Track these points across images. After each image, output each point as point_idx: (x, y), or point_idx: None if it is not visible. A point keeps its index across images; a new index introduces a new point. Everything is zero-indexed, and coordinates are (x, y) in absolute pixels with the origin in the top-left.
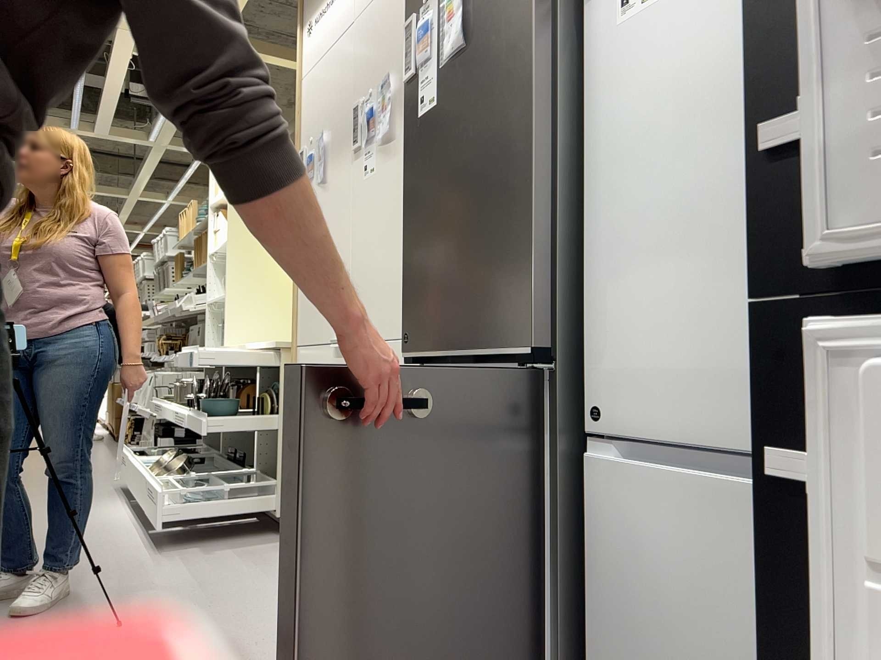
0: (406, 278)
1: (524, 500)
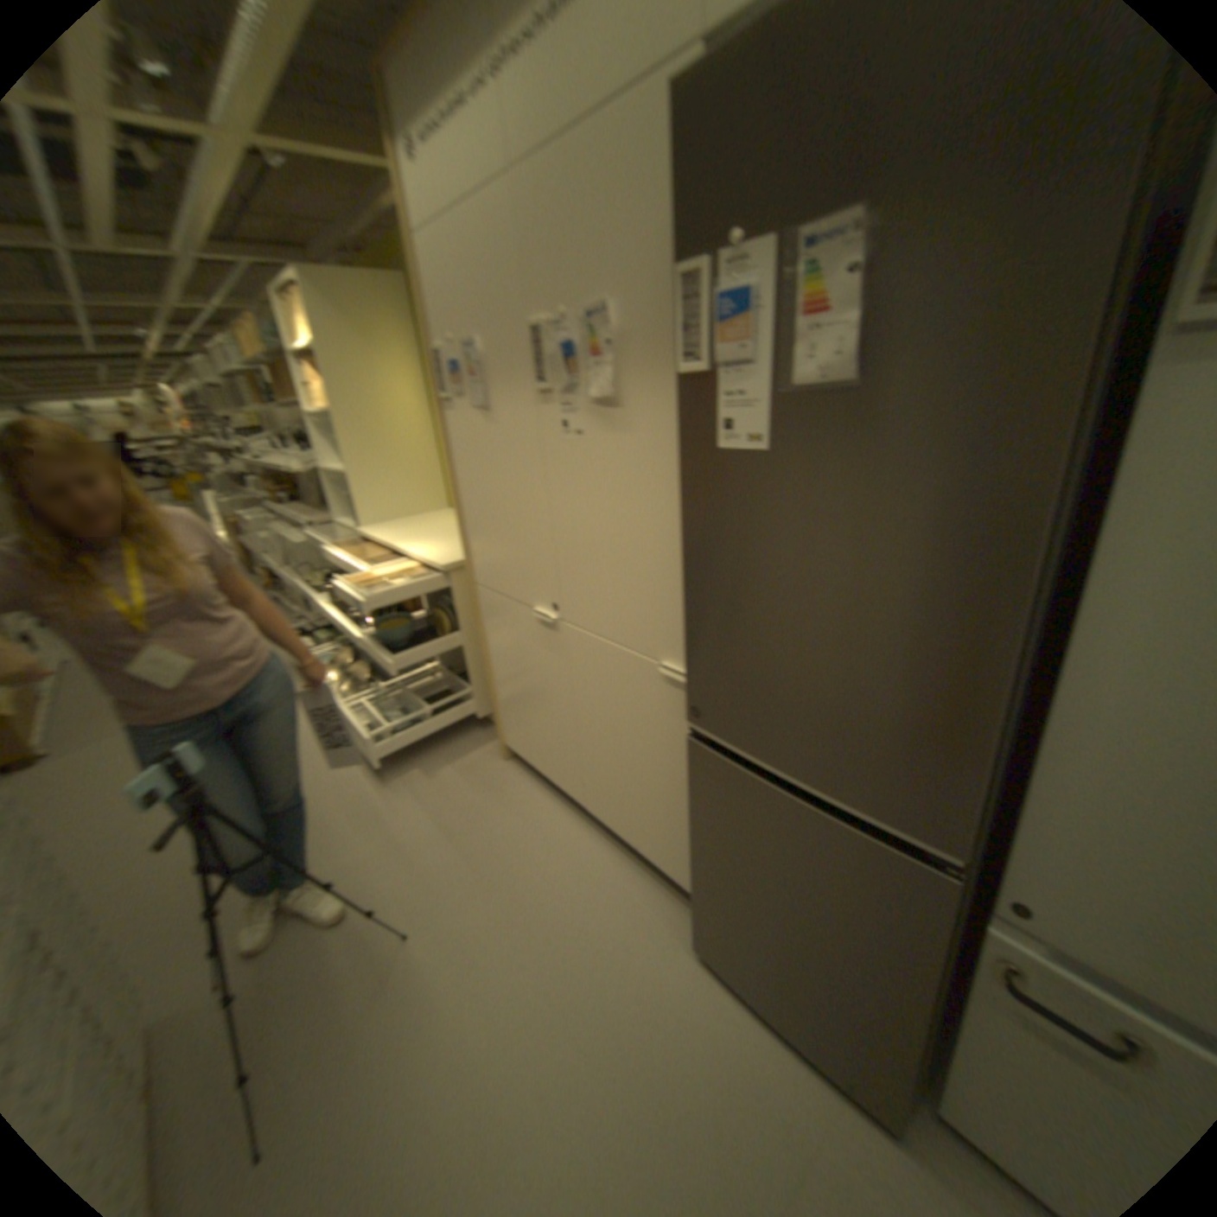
0: (691, 644)
1: (915, 971)
